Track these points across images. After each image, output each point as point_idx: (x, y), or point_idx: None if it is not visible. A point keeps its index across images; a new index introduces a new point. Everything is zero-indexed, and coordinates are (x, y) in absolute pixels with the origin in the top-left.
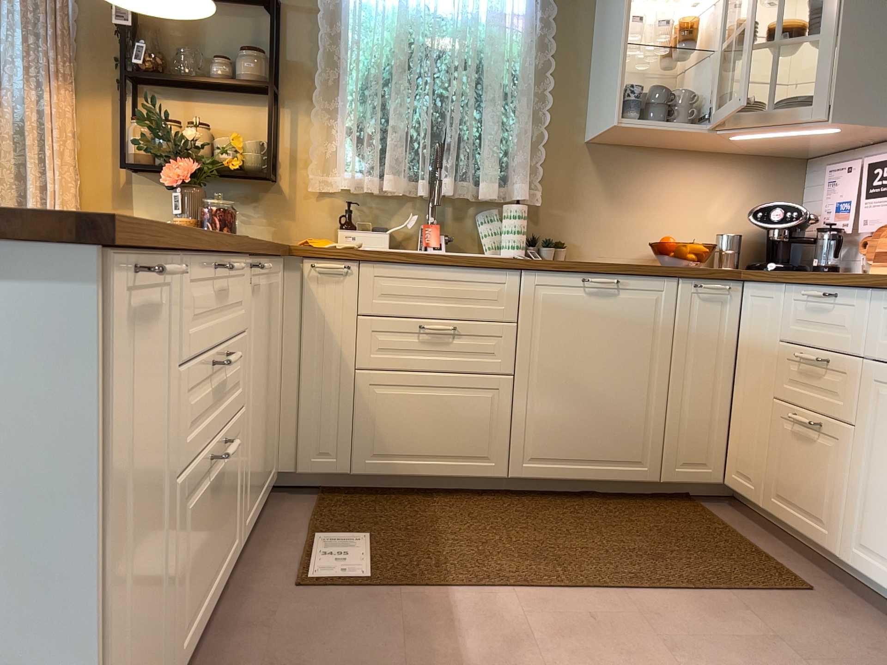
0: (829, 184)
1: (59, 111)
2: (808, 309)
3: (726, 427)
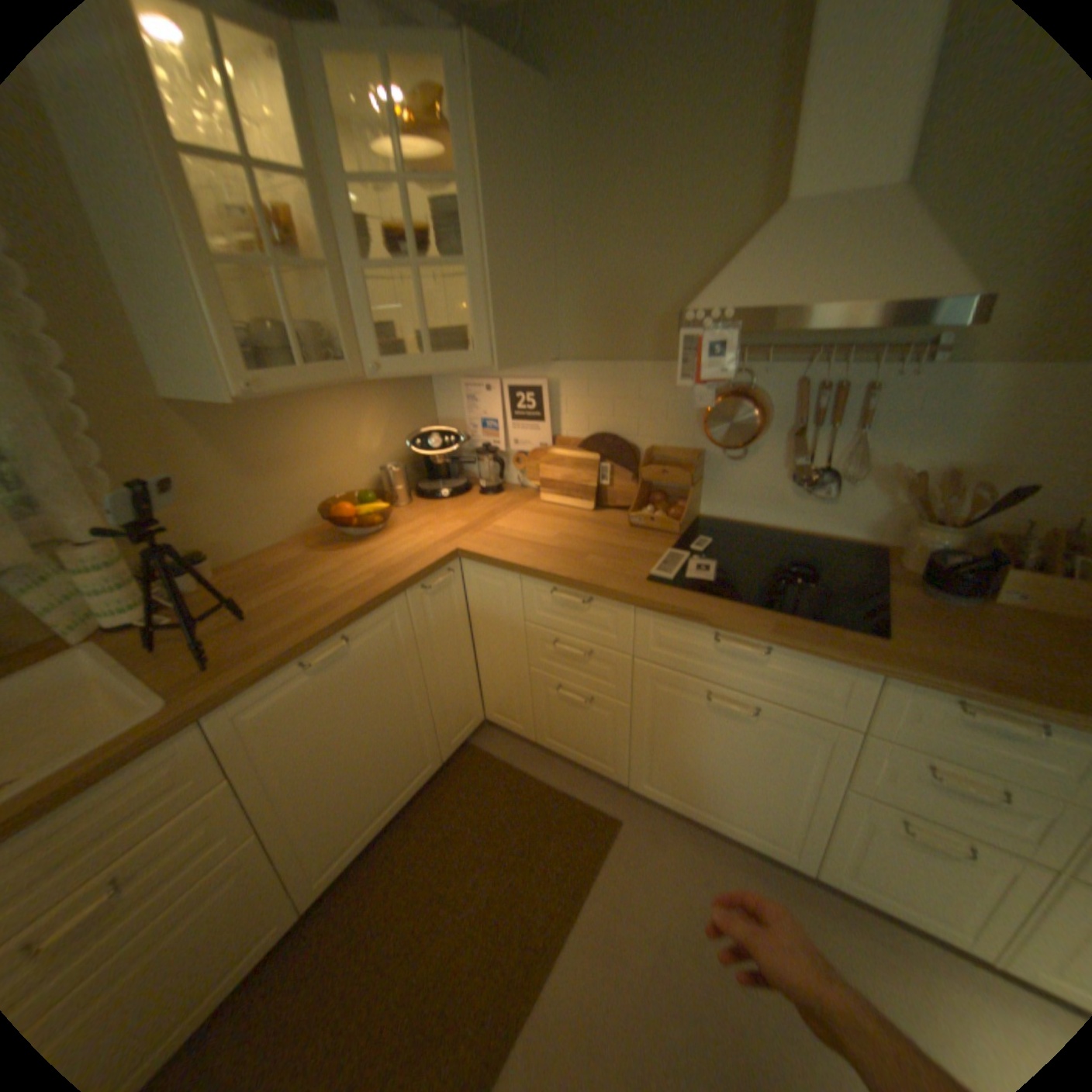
0: (468, 399)
1: None
2: (555, 600)
3: (476, 681)
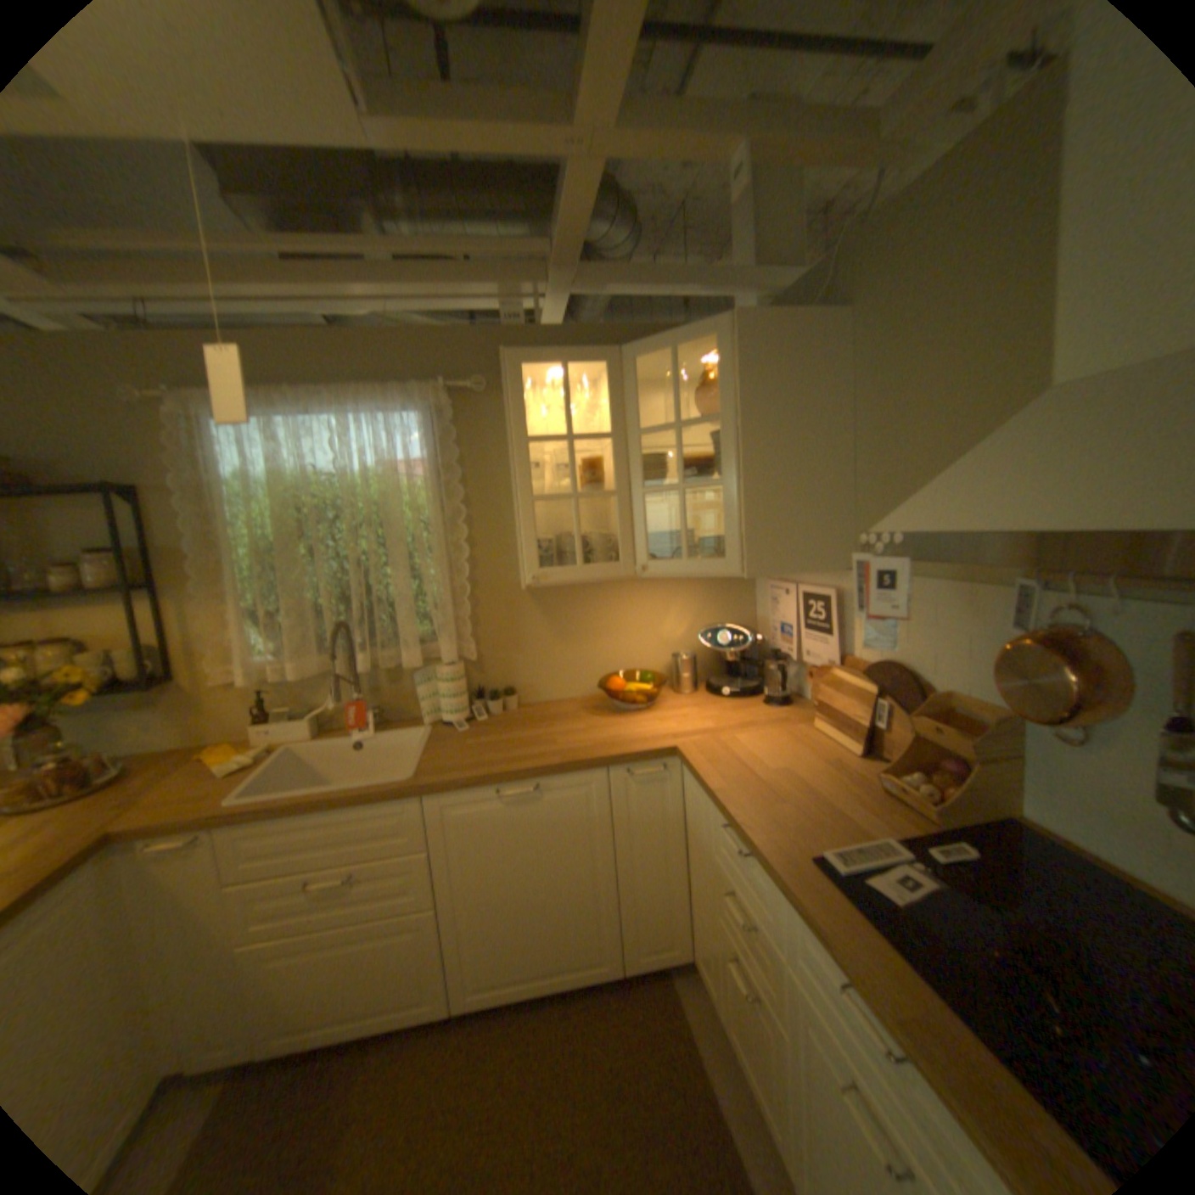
0: (772, 601)
1: None
2: (732, 841)
3: (686, 907)
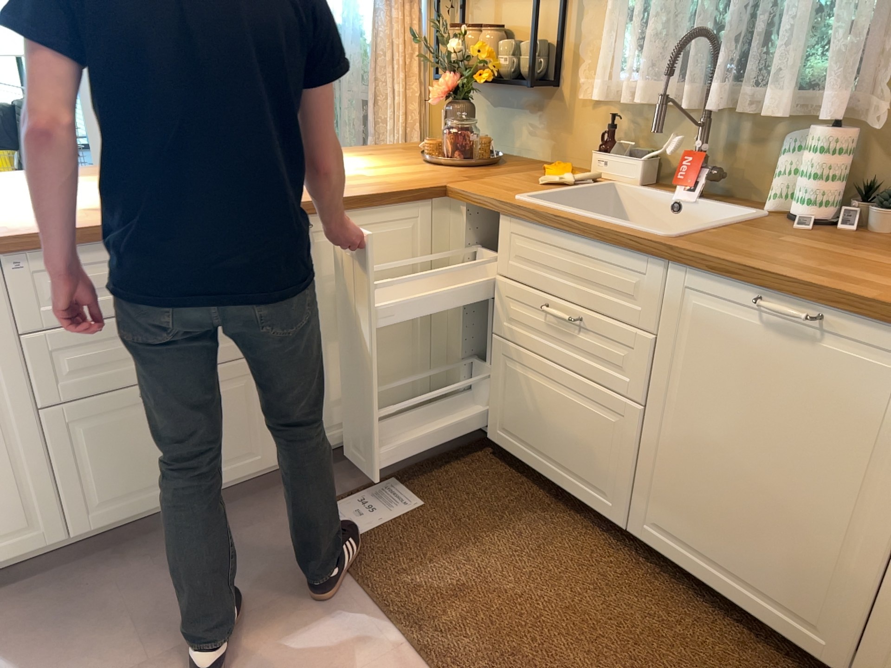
0: None
1: (400, 27)
2: None
3: None
